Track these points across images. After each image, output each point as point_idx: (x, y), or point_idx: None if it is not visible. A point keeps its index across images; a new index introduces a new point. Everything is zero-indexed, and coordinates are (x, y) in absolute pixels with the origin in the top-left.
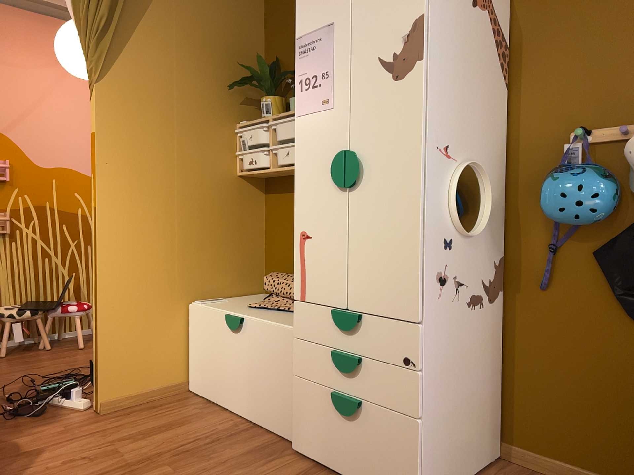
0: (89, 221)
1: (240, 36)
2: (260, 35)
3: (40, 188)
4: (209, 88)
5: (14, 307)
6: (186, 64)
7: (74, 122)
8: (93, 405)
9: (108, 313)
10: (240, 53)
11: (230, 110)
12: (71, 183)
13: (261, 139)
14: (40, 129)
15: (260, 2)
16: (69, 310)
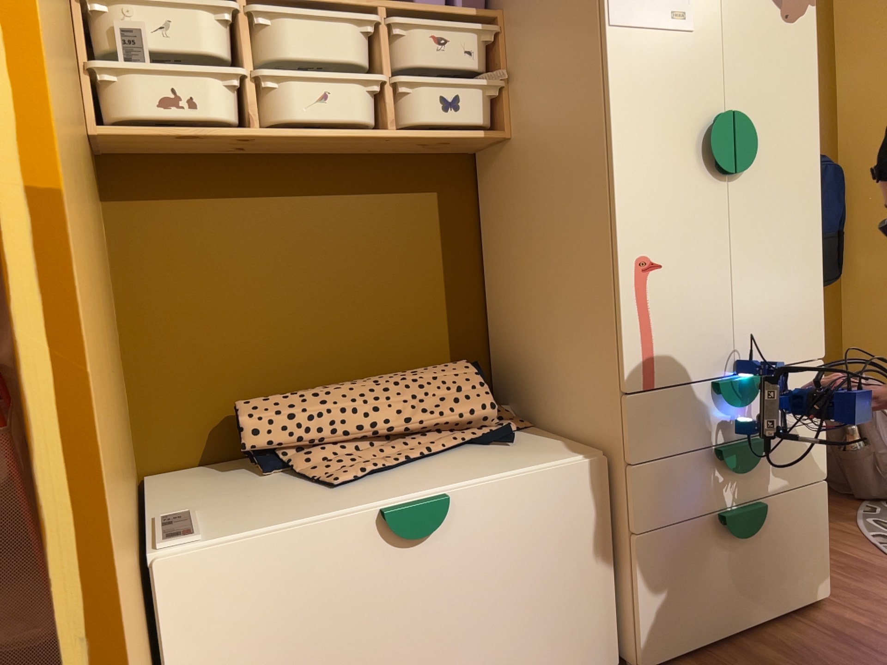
0: None
1: None
2: None
3: None
4: None
5: None
6: None
7: None
8: None
9: None
10: None
11: None
12: None
13: (207, 45)
14: None
15: None
16: None
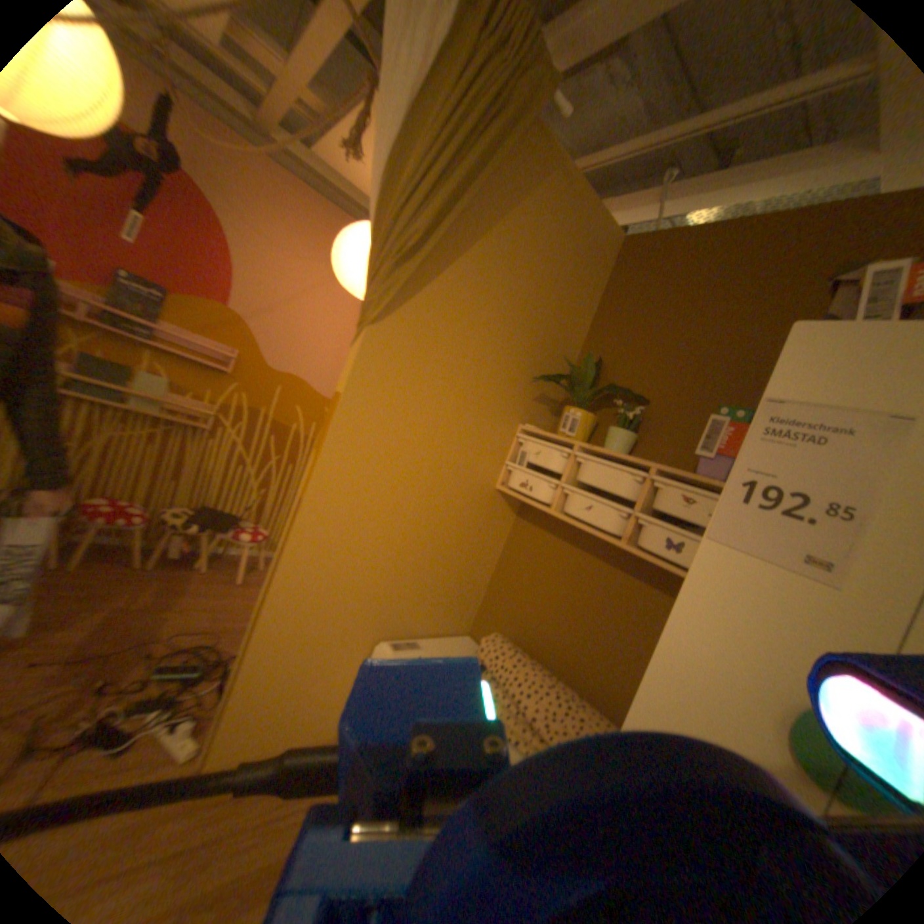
0: (301, 441)
1: (567, 315)
2: (588, 320)
3: (263, 392)
4: (507, 372)
5: (185, 517)
6: (493, 333)
7: (325, 332)
8: (202, 765)
9: (266, 650)
10: (559, 337)
11: (520, 406)
12: (296, 396)
13: (551, 465)
14: (285, 329)
15: (604, 279)
16: (242, 540)
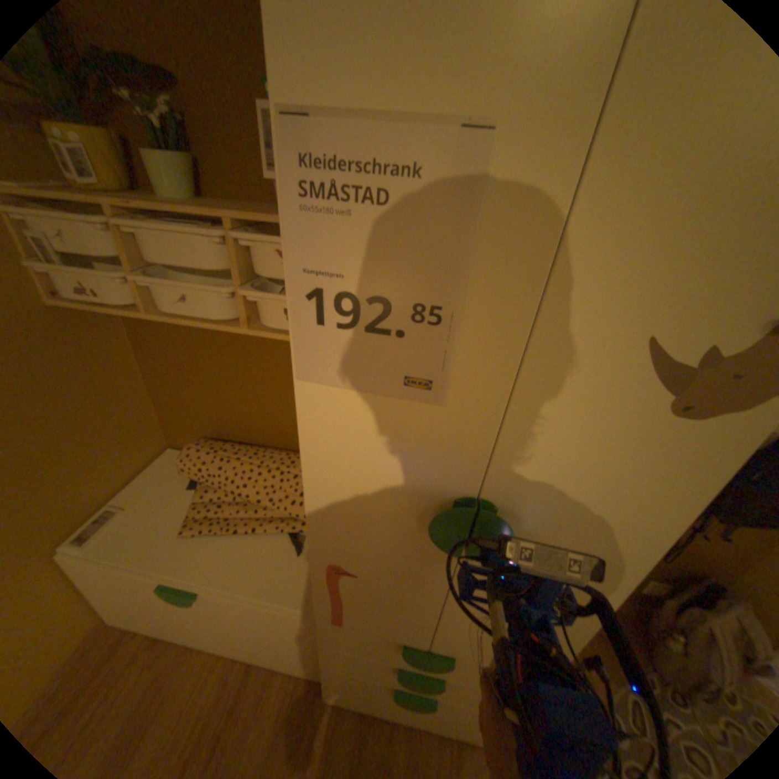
0: None
1: None
2: None
3: None
4: None
5: None
6: None
7: None
8: None
9: None
10: None
11: None
12: None
13: (96, 248)
14: None
15: None
16: None
